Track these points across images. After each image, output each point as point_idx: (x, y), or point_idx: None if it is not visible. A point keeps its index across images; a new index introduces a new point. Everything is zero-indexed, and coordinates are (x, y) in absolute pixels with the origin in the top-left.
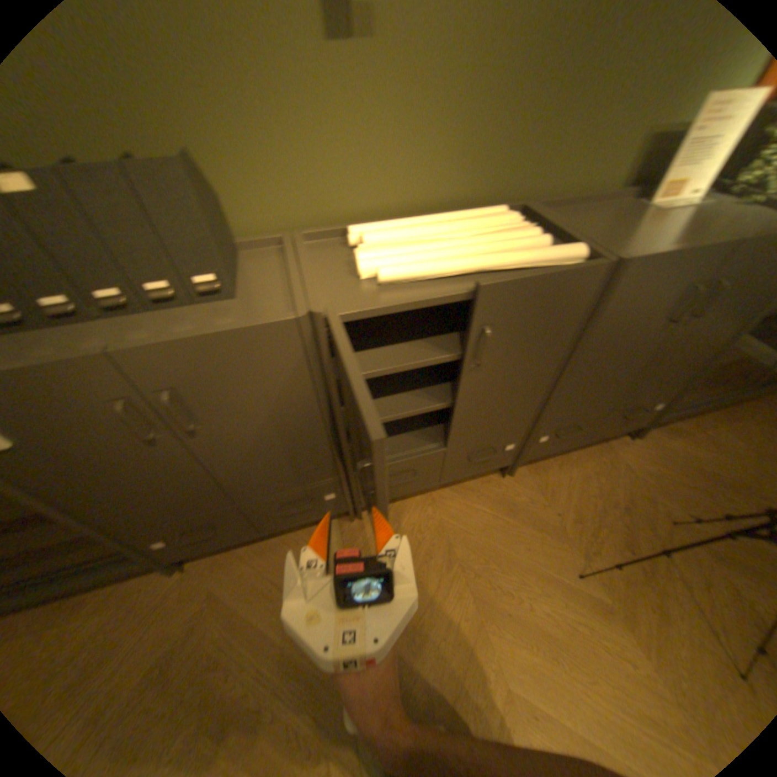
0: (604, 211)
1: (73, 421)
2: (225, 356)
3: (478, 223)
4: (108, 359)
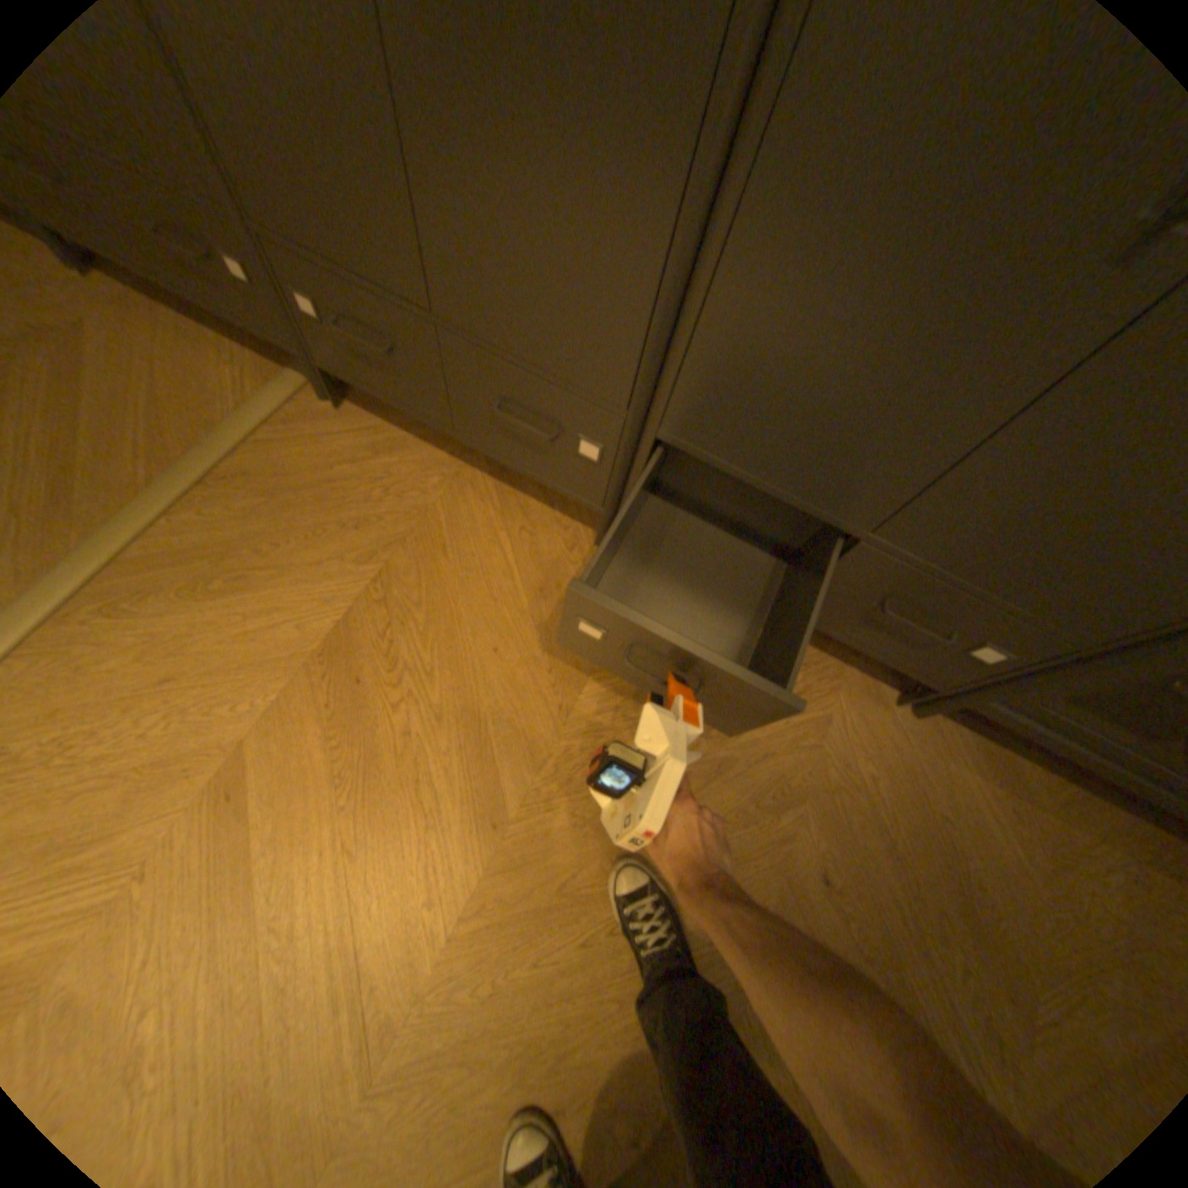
0: None
1: None
2: None
3: None
4: None
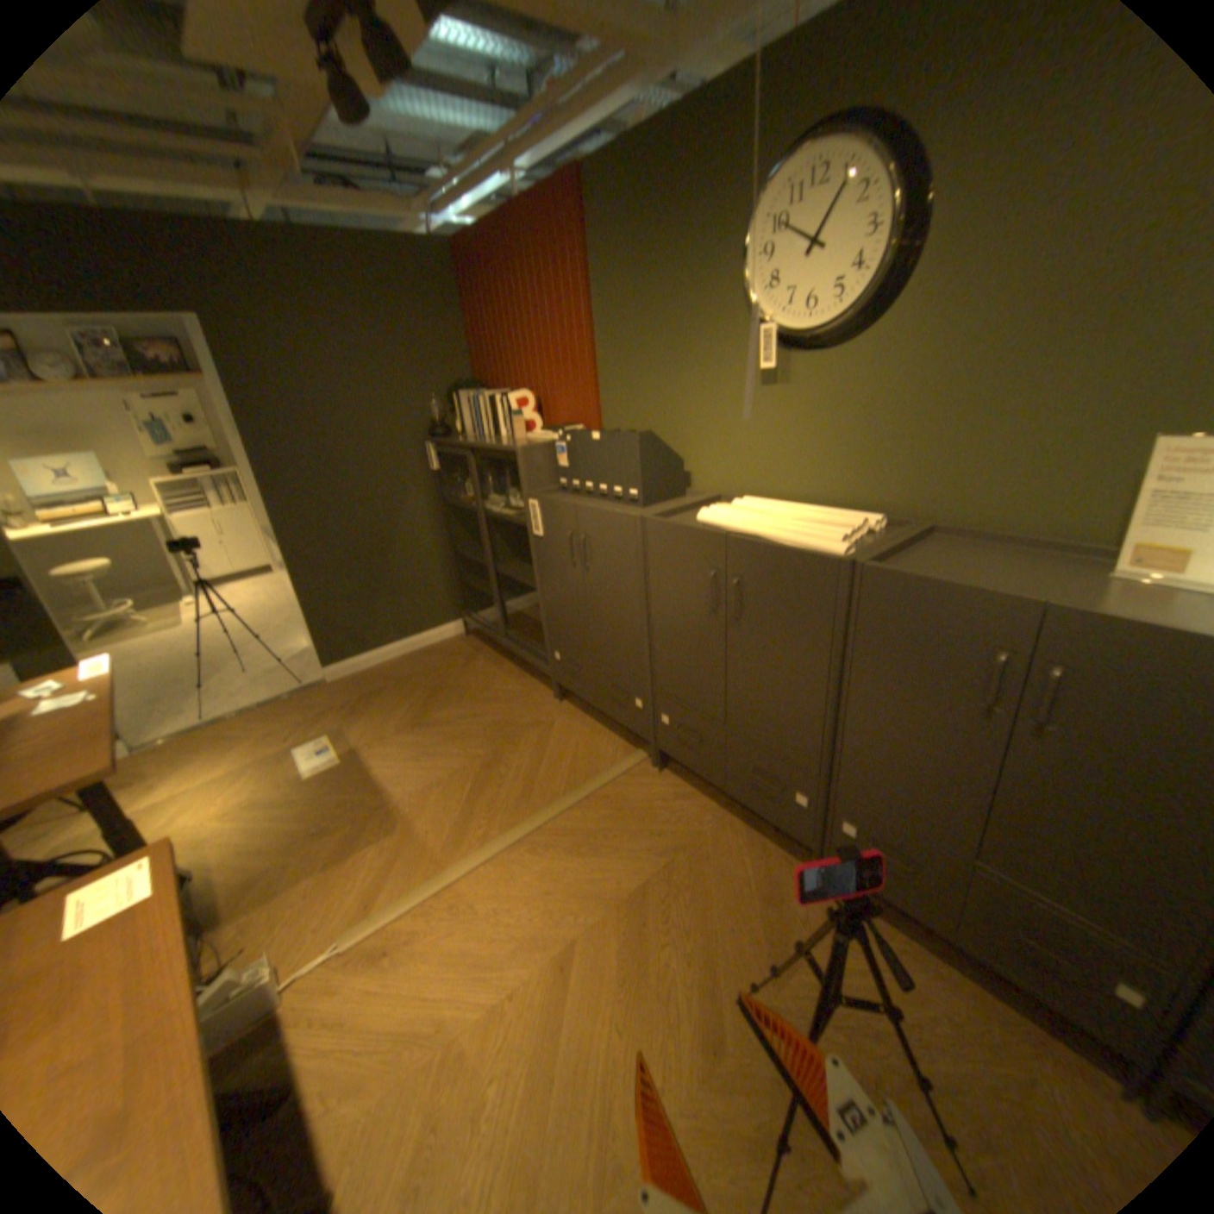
0: (1022, 557)
1: (559, 536)
2: (606, 527)
3: (818, 516)
4: (575, 509)
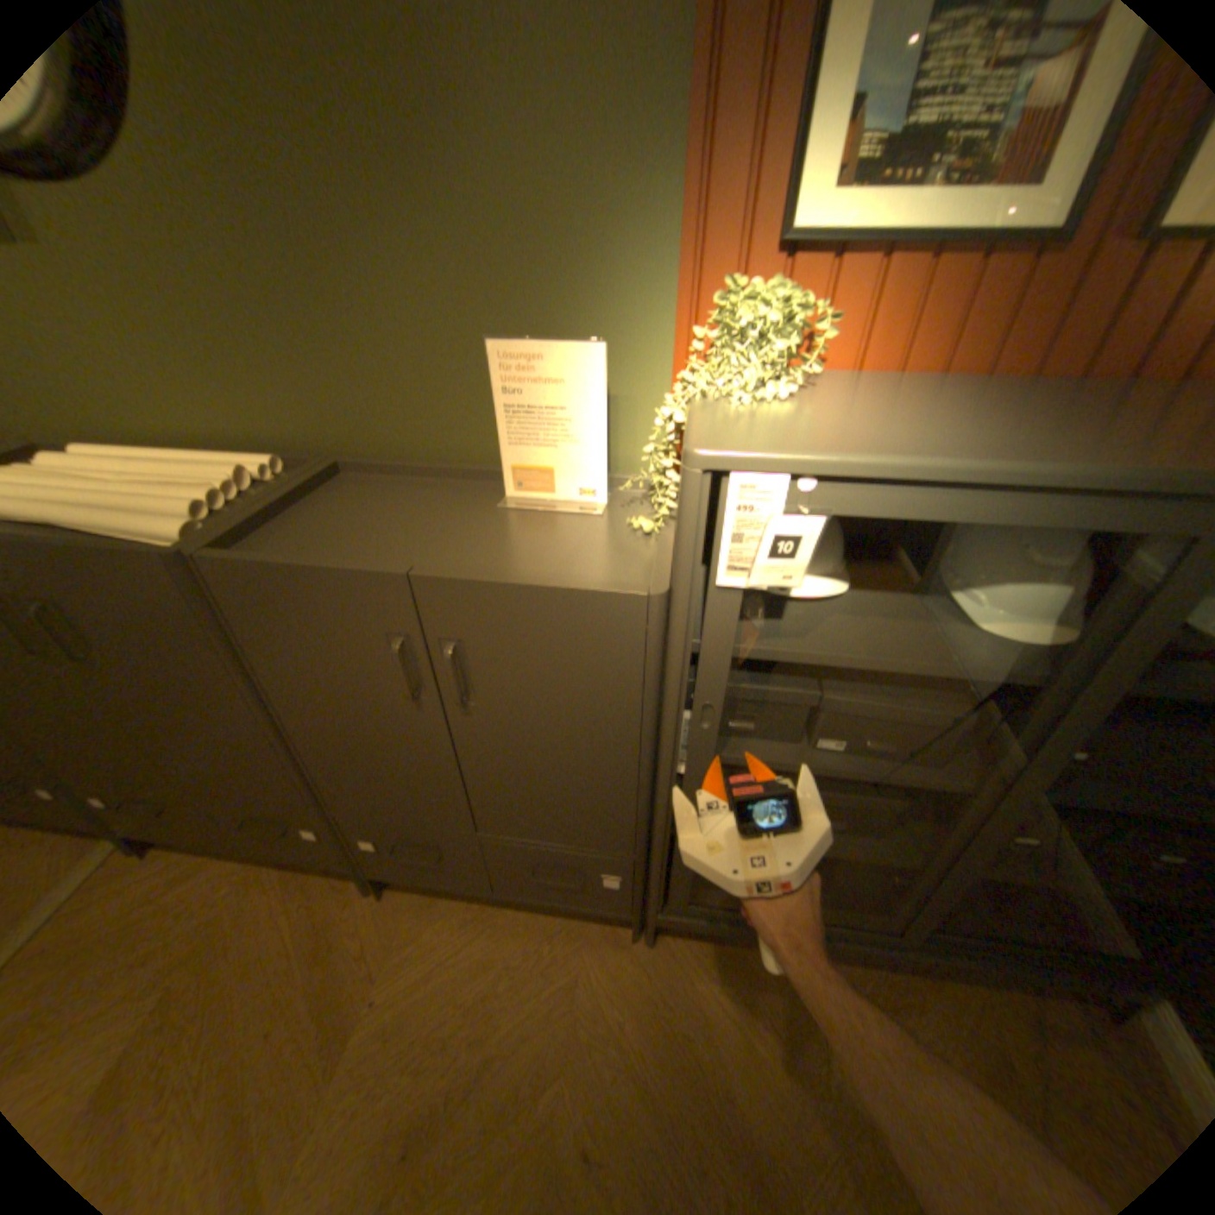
0: (424, 493)
1: None
2: None
3: (167, 469)
4: None
